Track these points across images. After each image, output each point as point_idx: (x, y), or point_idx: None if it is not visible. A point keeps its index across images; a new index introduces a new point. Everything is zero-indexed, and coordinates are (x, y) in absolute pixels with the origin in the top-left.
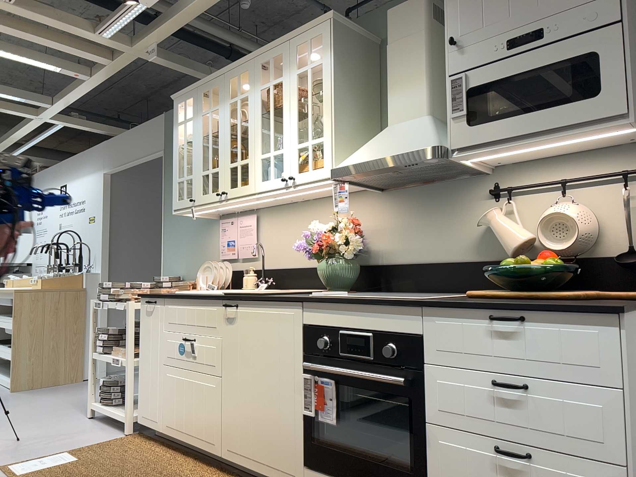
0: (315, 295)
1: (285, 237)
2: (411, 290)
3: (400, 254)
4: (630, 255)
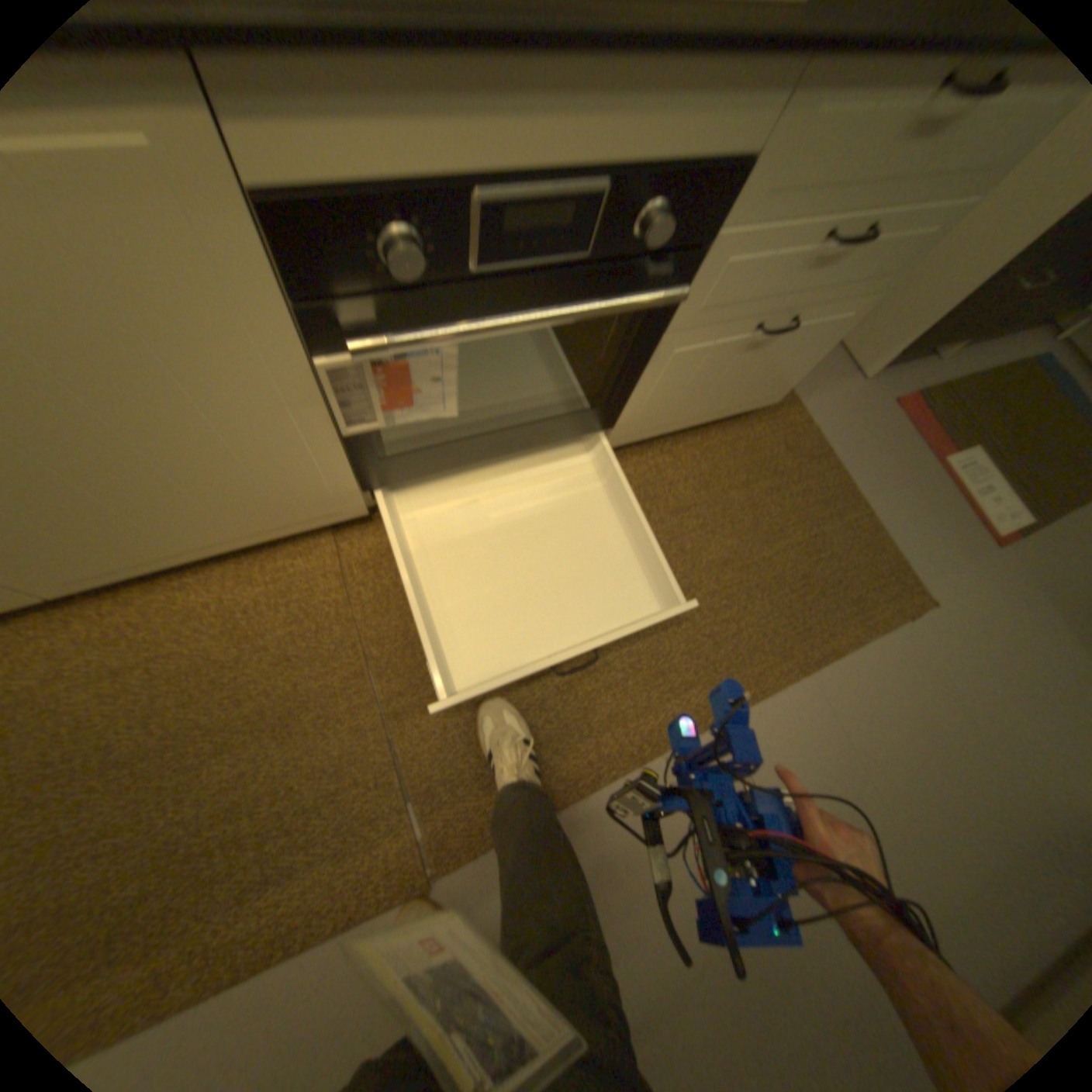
0: None
1: None
2: None
3: None
4: None
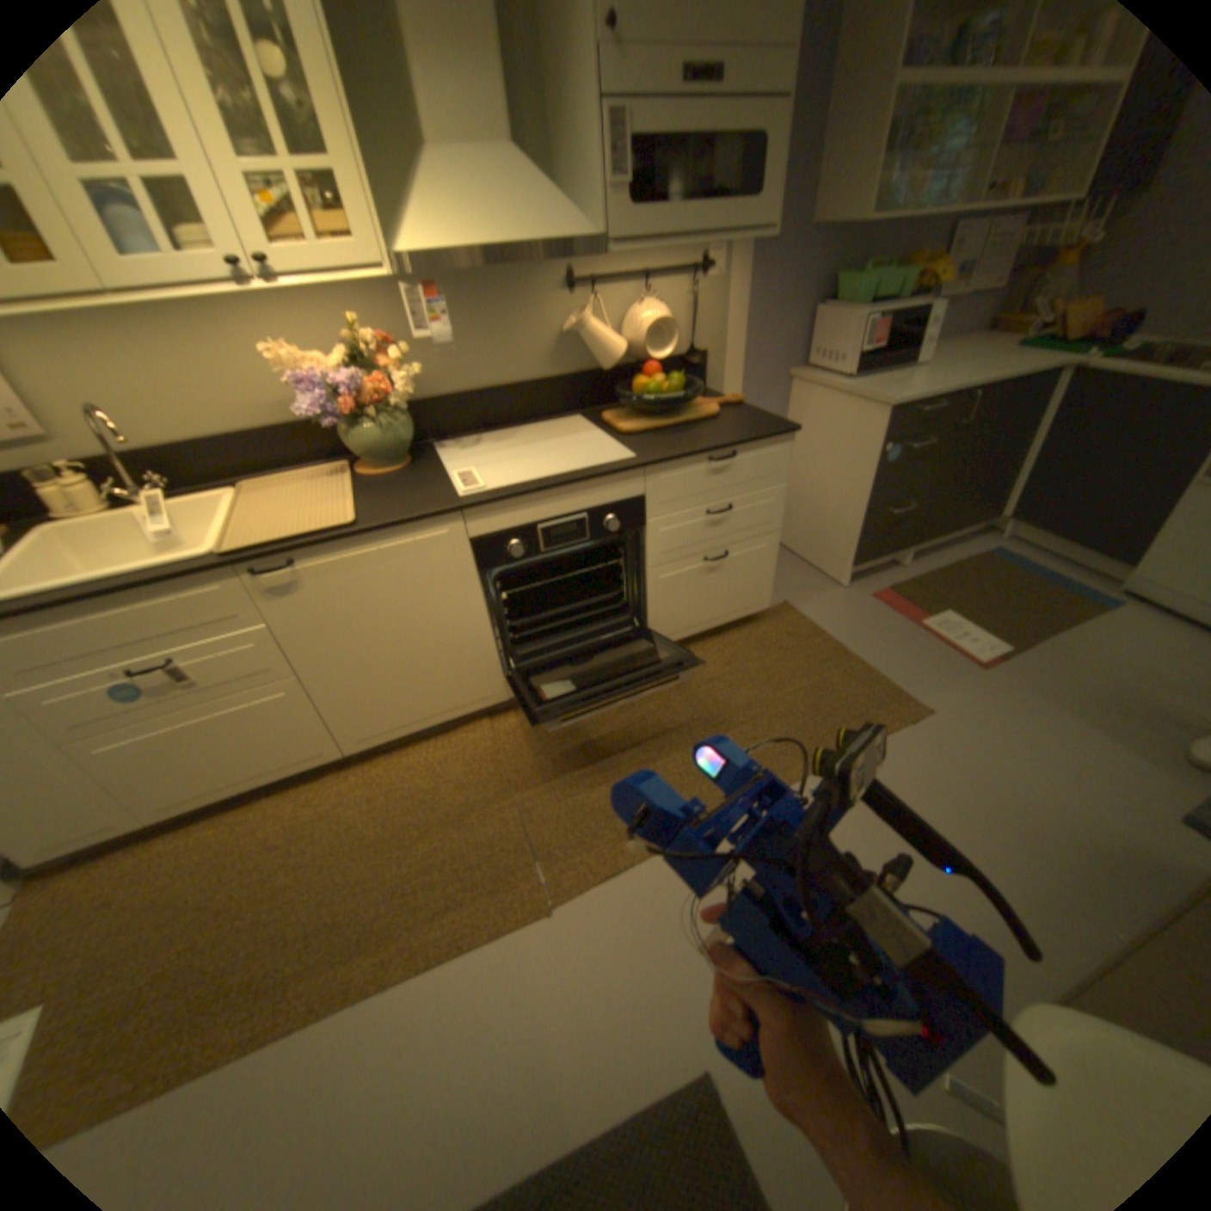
0: (468, 494)
1: (135, 378)
2: (476, 432)
3: (444, 382)
4: (692, 357)
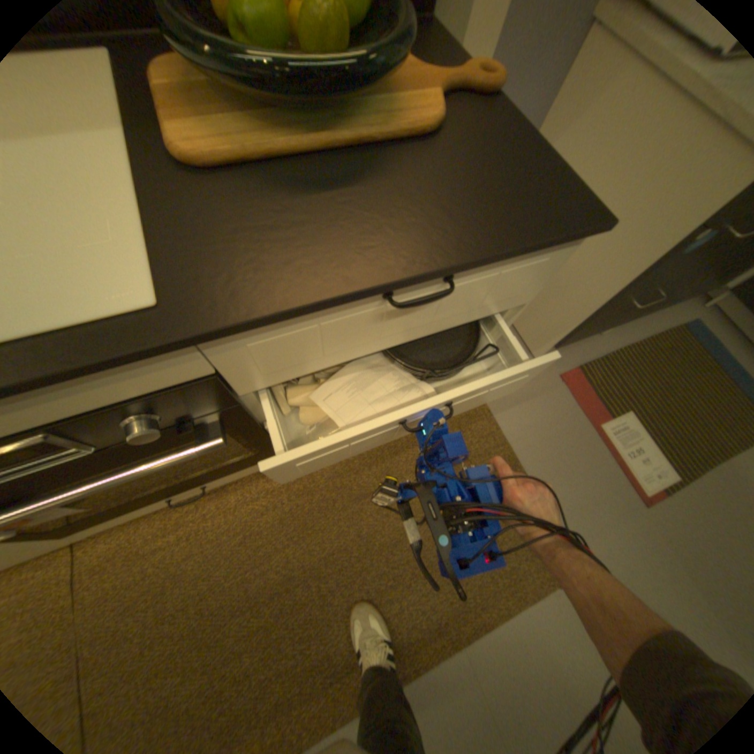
0: None
1: None
2: None
3: None
4: None
